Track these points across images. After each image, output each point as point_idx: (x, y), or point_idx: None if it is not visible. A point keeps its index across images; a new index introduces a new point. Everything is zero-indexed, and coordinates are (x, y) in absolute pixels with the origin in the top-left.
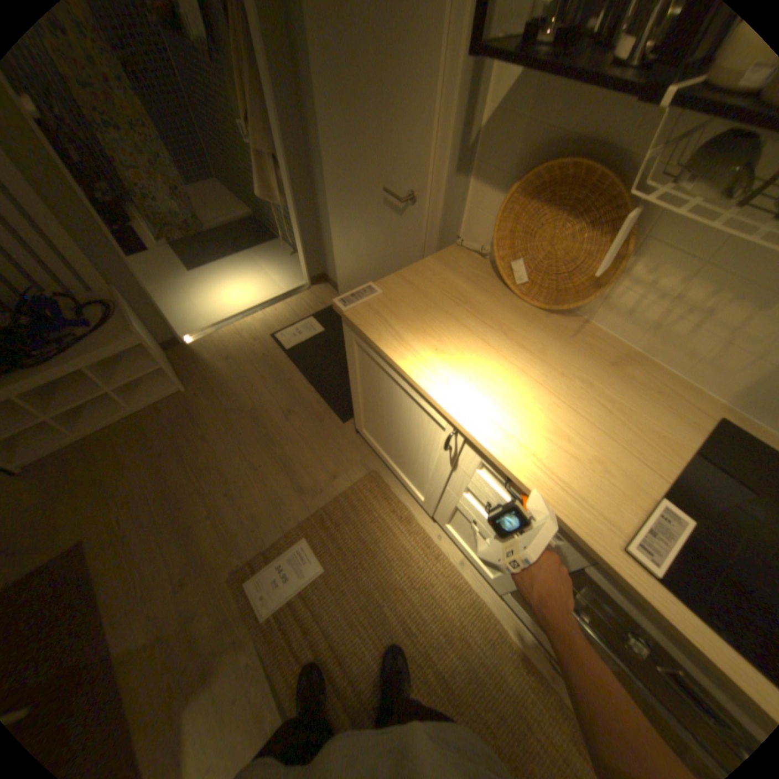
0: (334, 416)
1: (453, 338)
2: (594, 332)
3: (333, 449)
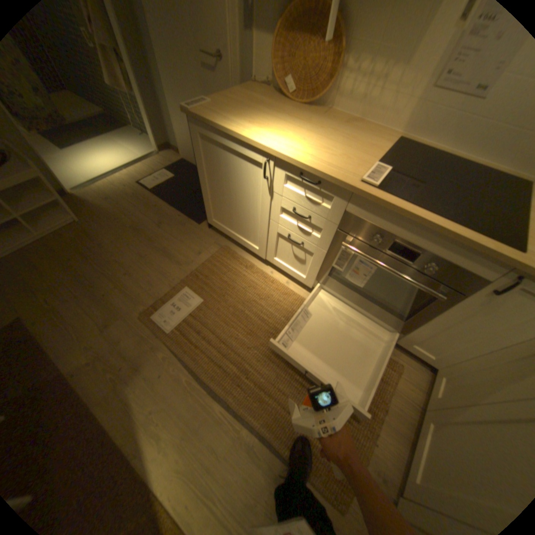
0: (192, 221)
1: (258, 116)
2: (335, 111)
3: (195, 238)
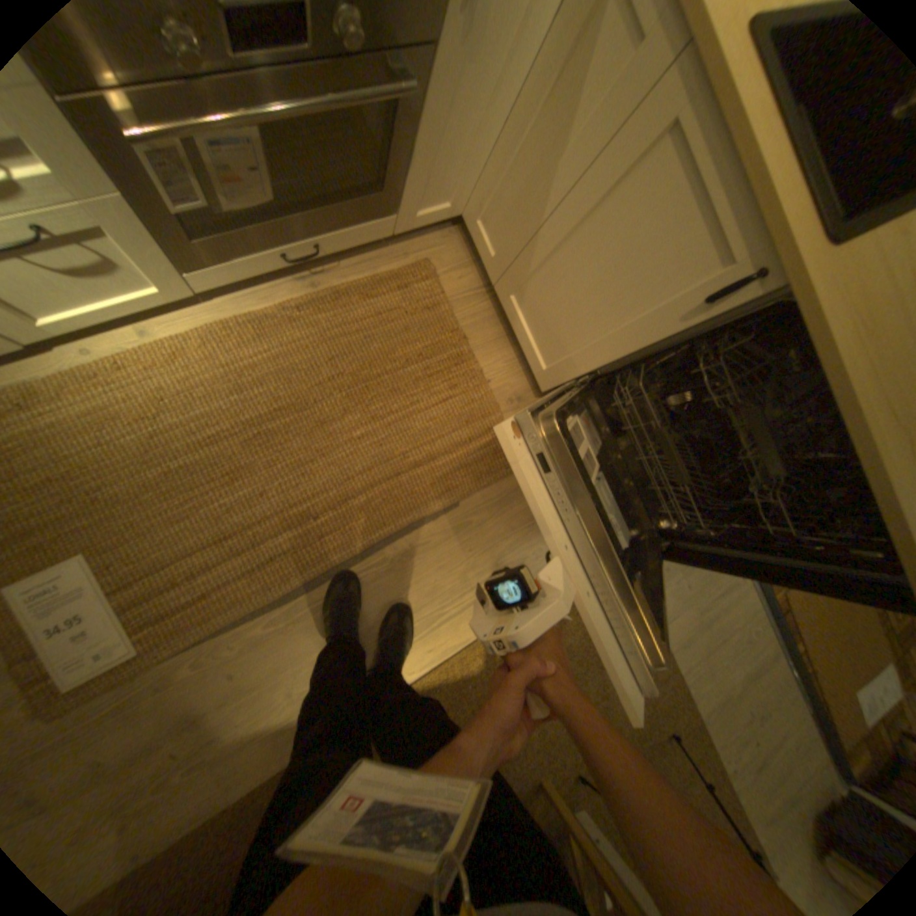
0: None
1: None
2: None
3: None
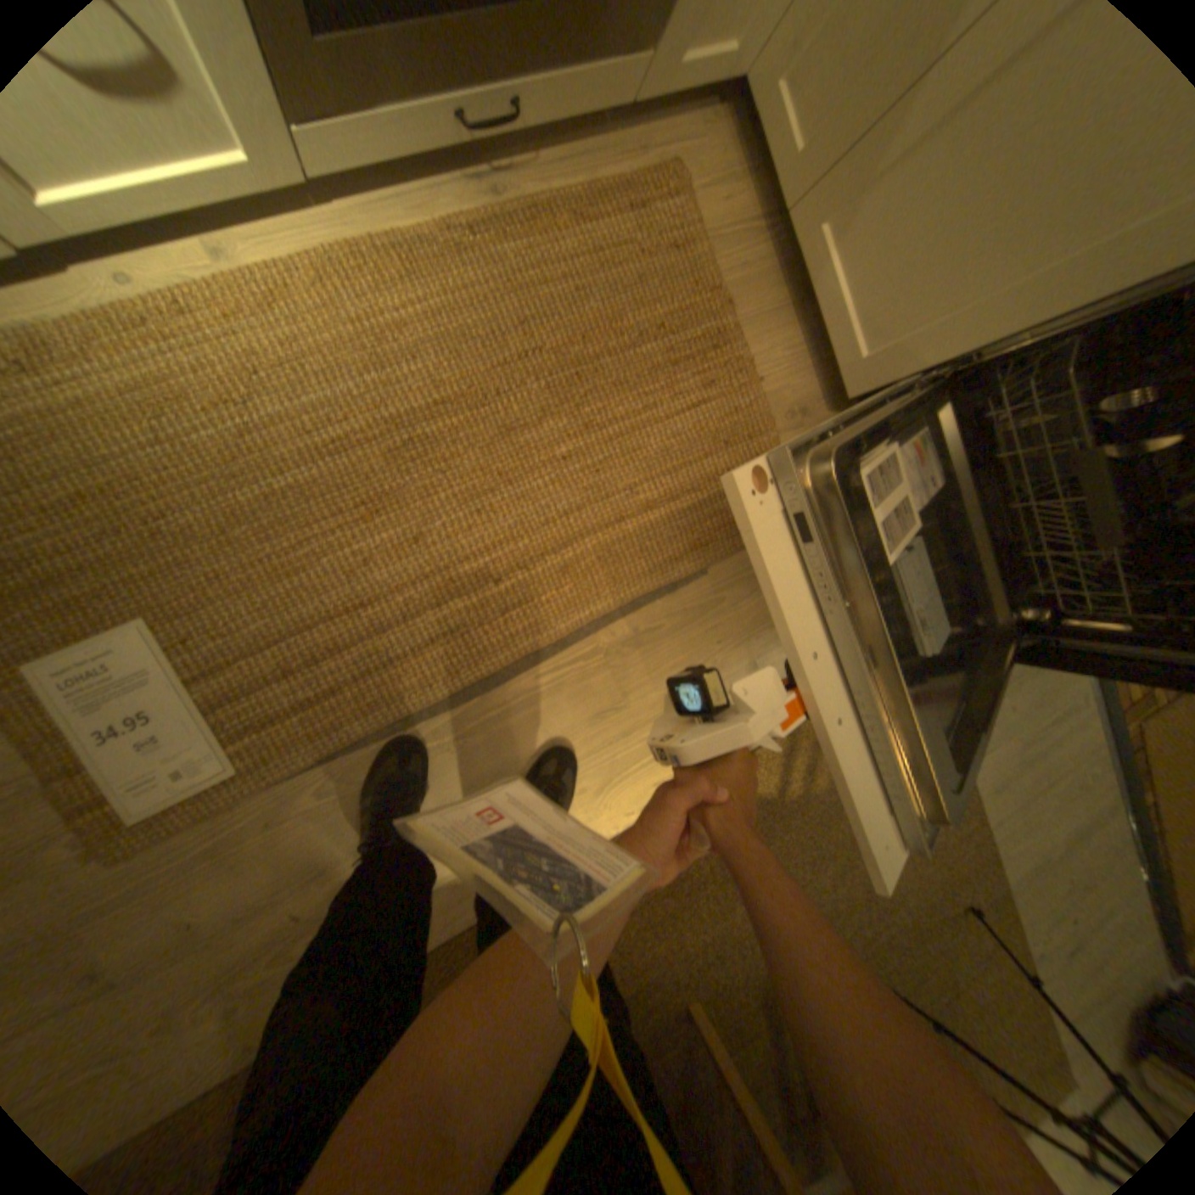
0: None
1: None
2: None
3: None
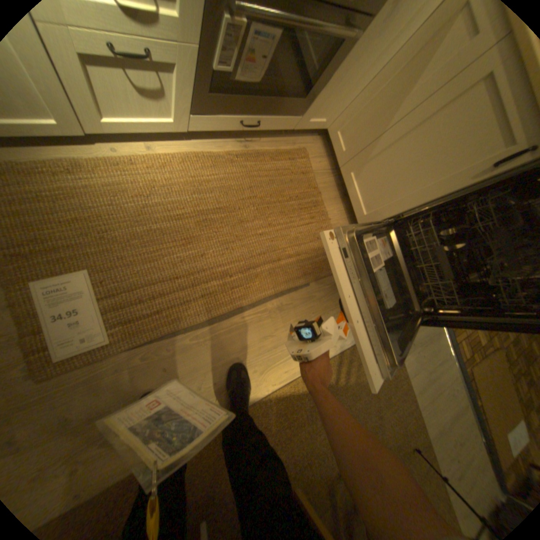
0: None
1: None
2: None
3: None
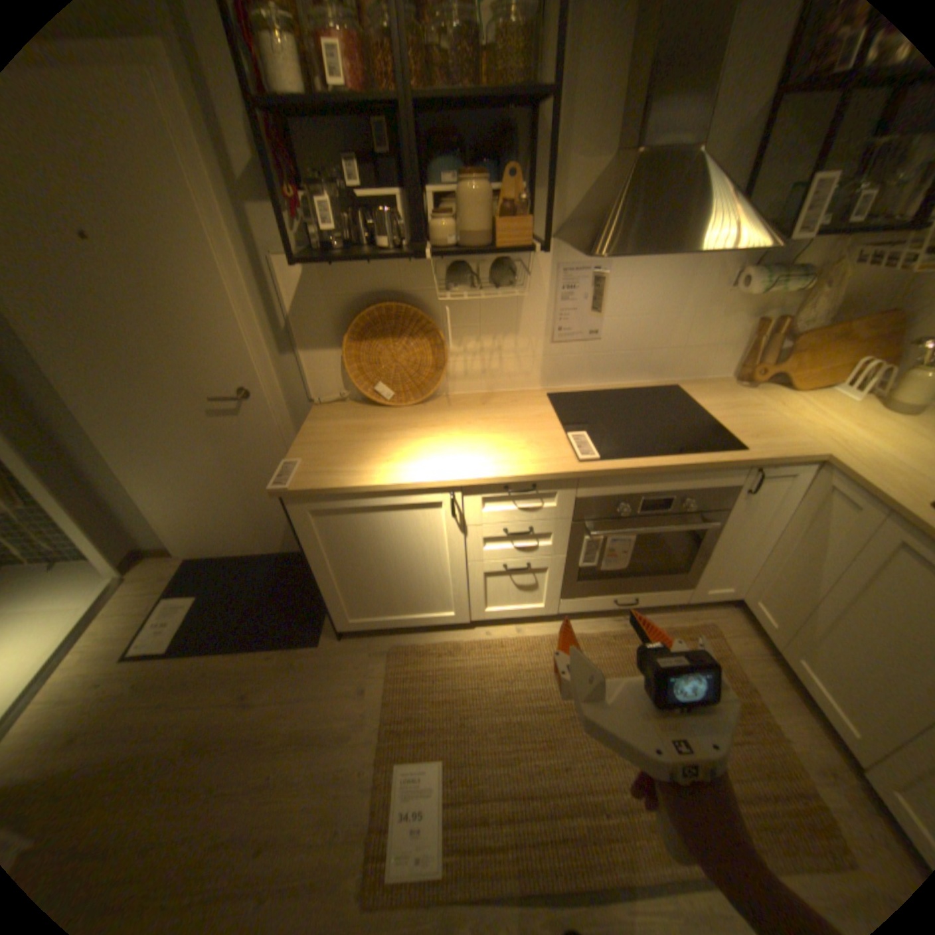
0: (300, 649)
1: (389, 448)
2: (456, 397)
3: (331, 674)
